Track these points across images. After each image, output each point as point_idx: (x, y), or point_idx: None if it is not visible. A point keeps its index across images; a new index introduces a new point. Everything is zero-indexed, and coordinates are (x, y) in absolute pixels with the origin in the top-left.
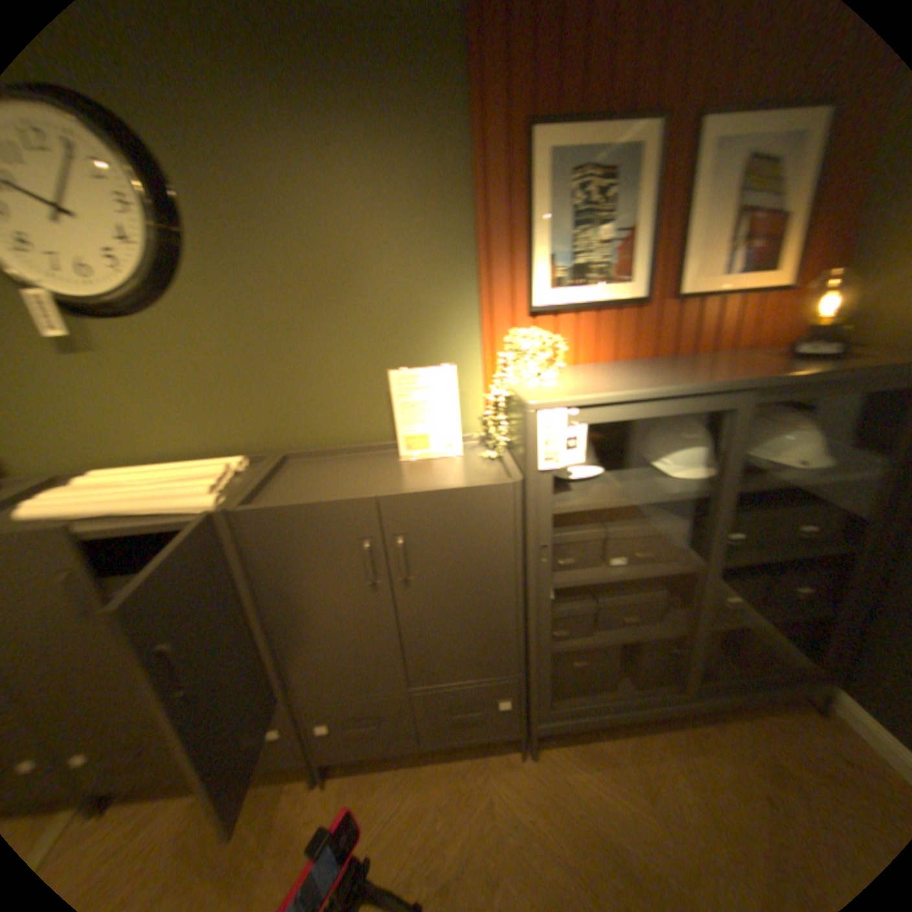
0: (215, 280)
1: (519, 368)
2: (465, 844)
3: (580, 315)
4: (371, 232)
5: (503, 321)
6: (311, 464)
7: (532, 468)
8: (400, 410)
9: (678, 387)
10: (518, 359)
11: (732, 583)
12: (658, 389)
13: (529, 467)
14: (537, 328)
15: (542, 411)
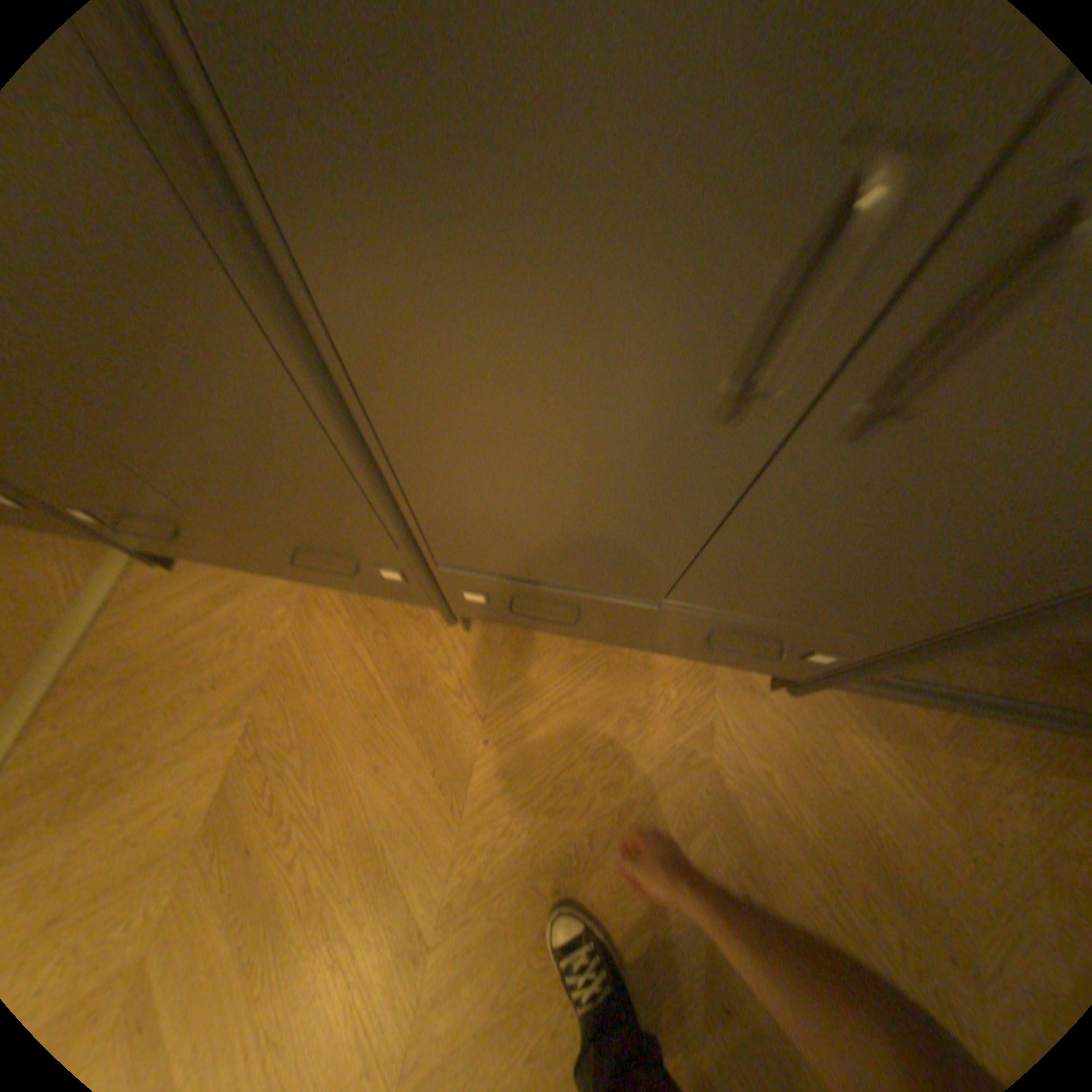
0: None
1: None
2: (662, 767)
3: None
4: None
5: None
6: None
7: None
8: None
9: None
10: None
11: None
12: None
13: None
14: None
15: None
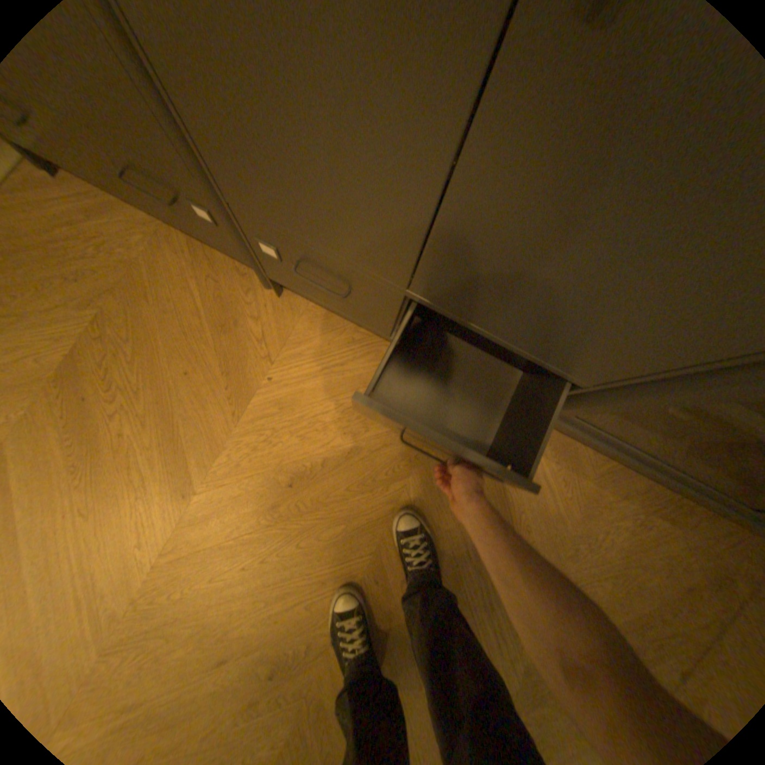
0: None
1: None
2: (390, 433)
3: None
4: None
5: None
6: None
7: None
8: None
9: None
10: None
11: None
12: None
13: None
14: None
15: None
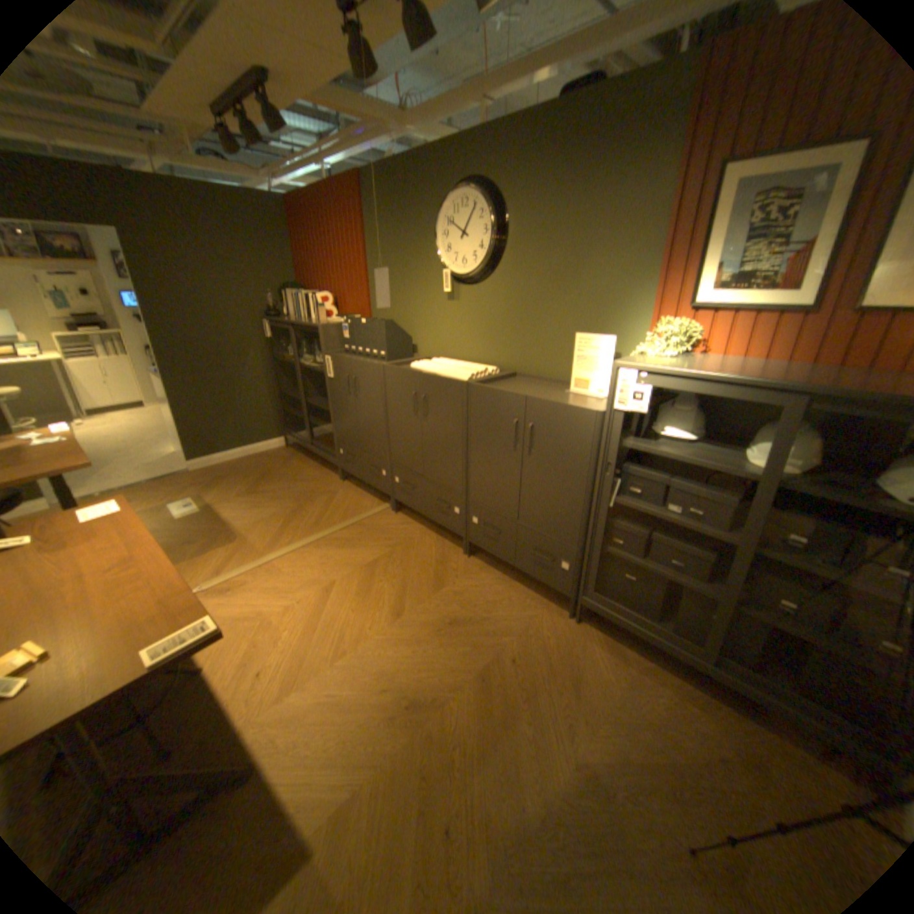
0: (514, 269)
1: (652, 347)
2: (509, 616)
3: (739, 315)
4: (598, 244)
5: (670, 312)
6: (524, 382)
7: (609, 406)
8: (577, 361)
9: (725, 376)
10: (655, 340)
11: (788, 587)
12: (708, 374)
13: (607, 406)
14: (691, 320)
15: (622, 371)
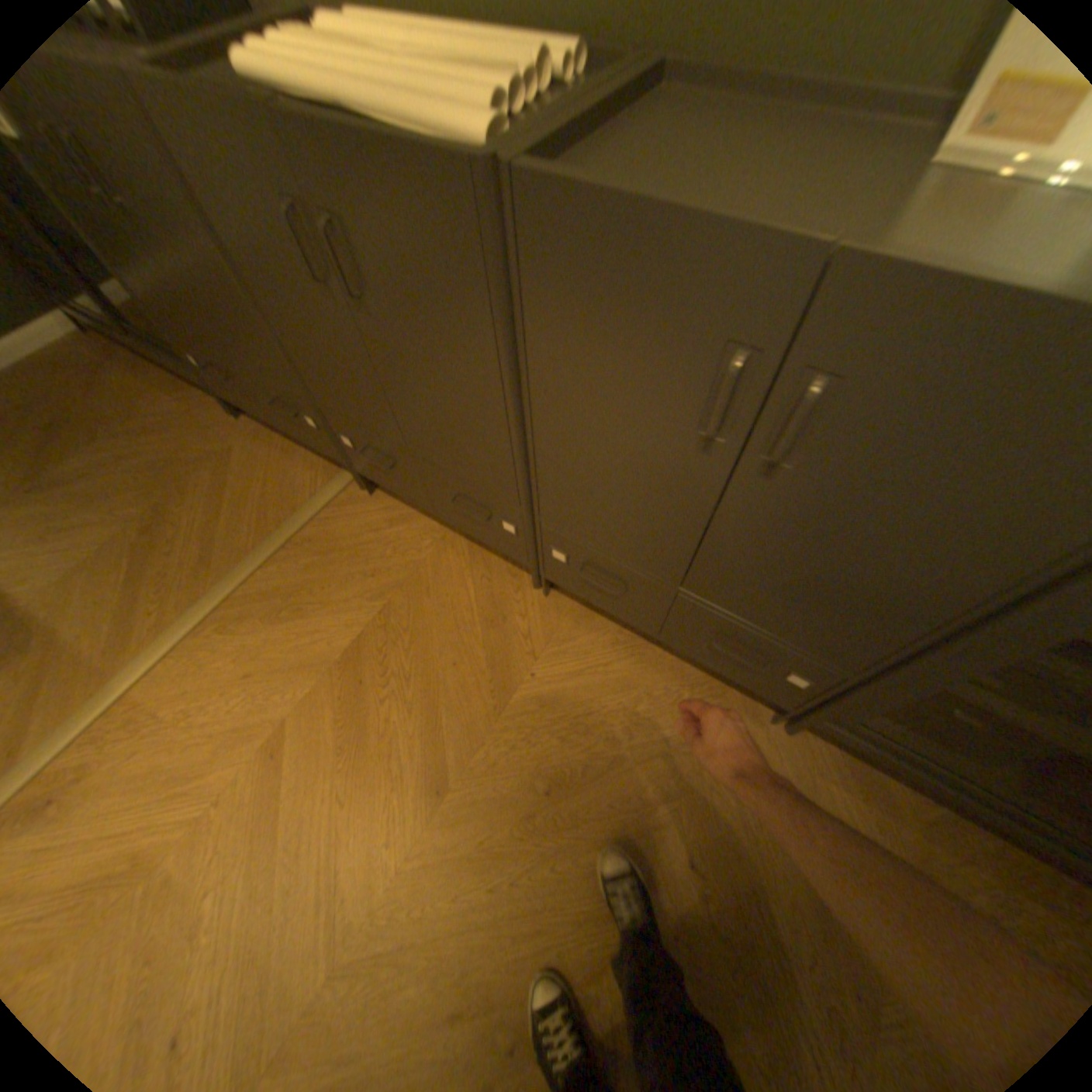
0: None
1: None
2: (657, 743)
3: None
4: None
5: None
6: (706, 110)
7: None
8: None
9: None
10: None
11: None
12: None
13: None
14: None
15: None
